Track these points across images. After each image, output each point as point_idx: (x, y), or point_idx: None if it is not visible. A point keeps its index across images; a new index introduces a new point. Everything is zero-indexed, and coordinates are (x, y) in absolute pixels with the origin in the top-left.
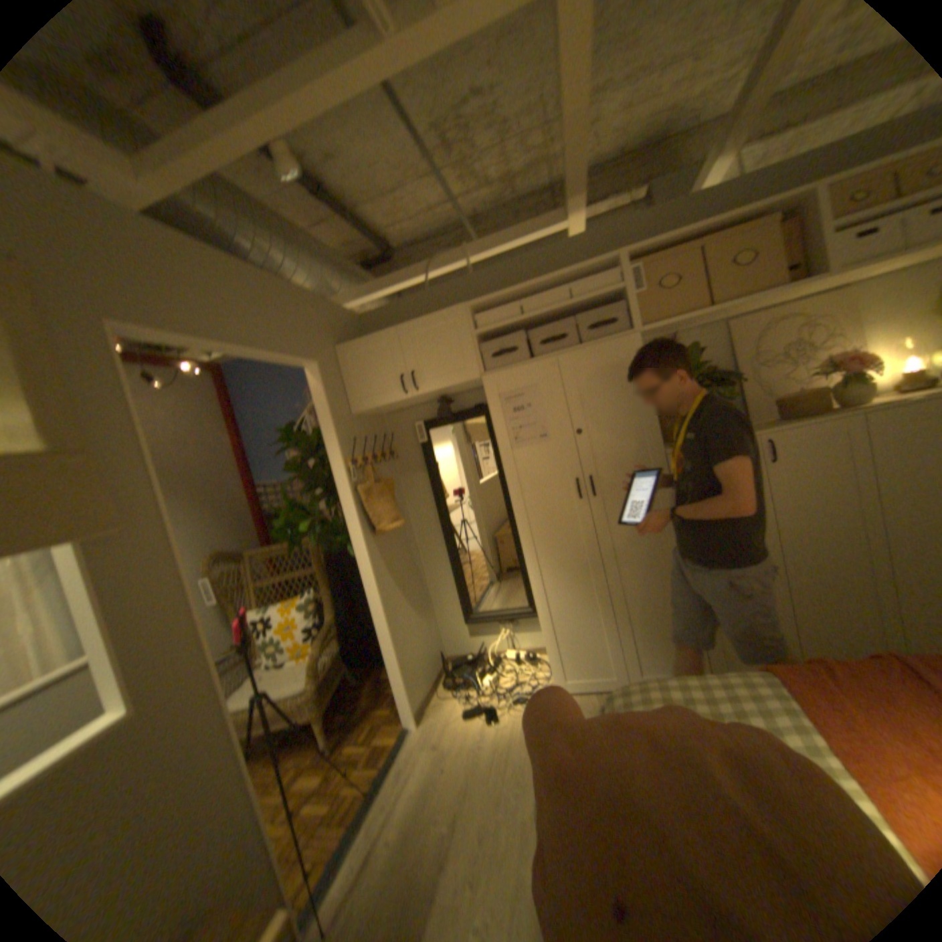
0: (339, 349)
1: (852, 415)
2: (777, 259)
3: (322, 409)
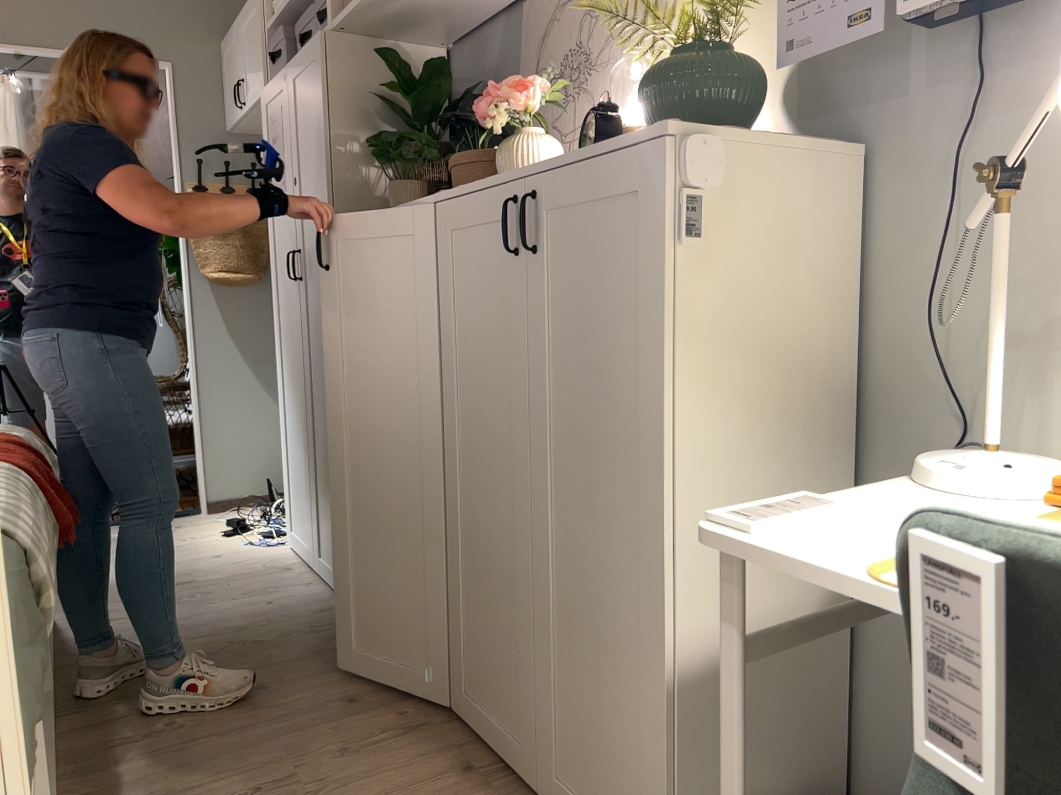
0: (221, 45)
1: (426, 205)
2: None
3: (170, 119)
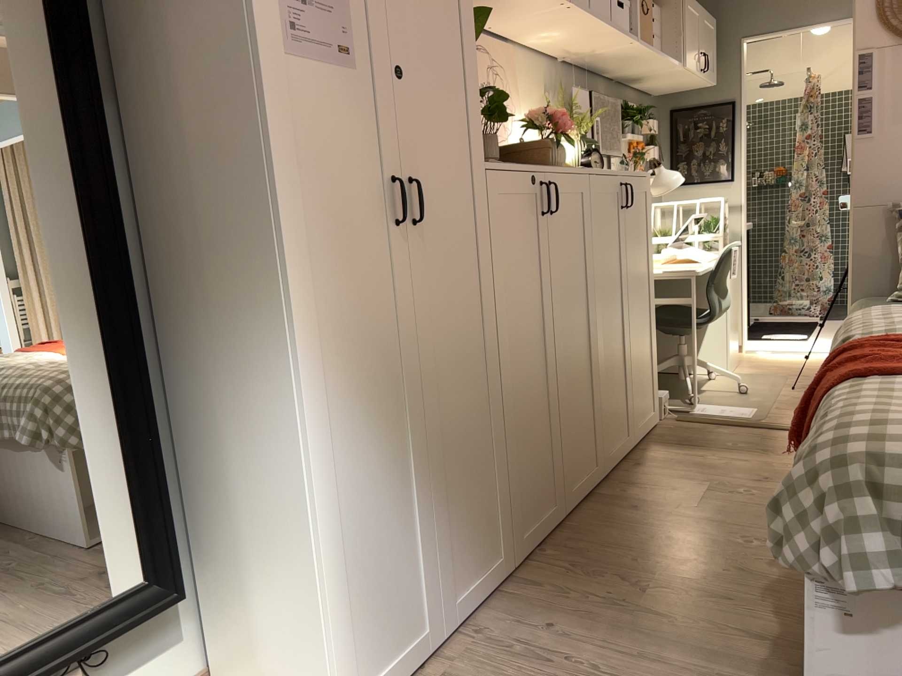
0: None
1: (583, 173)
2: None
3: None
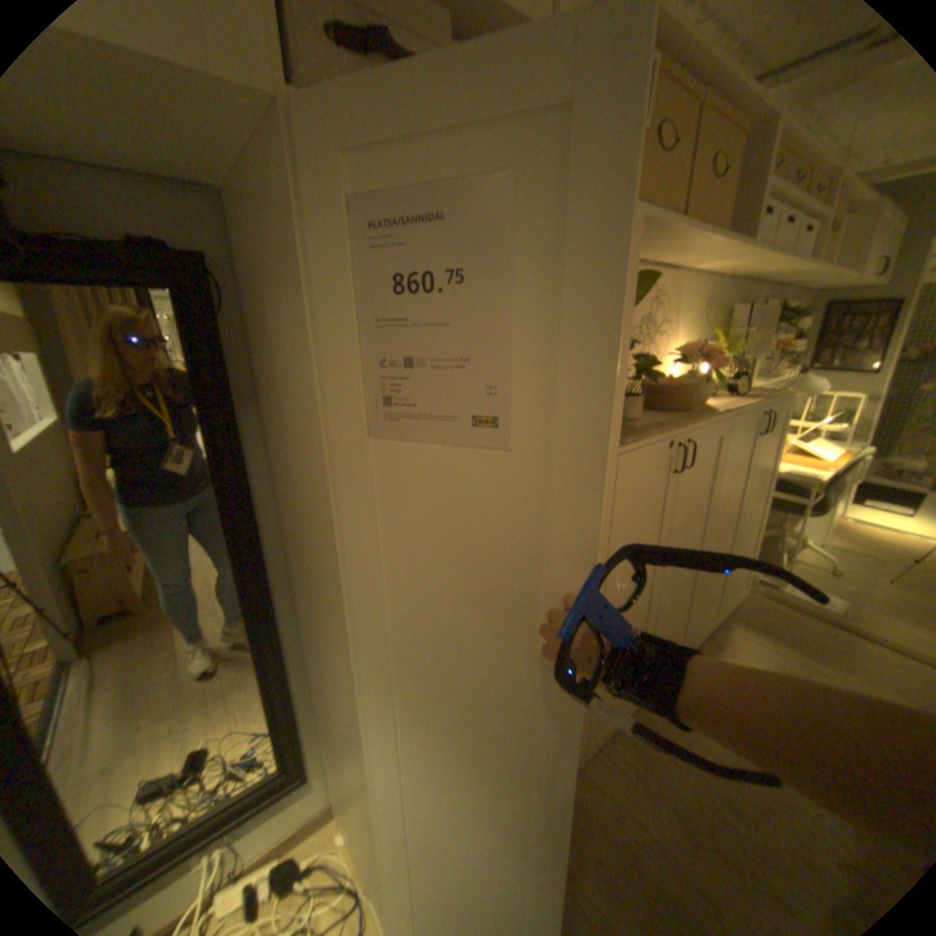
0: None
1: (727, 419)
2: (732, 193)
3: None
